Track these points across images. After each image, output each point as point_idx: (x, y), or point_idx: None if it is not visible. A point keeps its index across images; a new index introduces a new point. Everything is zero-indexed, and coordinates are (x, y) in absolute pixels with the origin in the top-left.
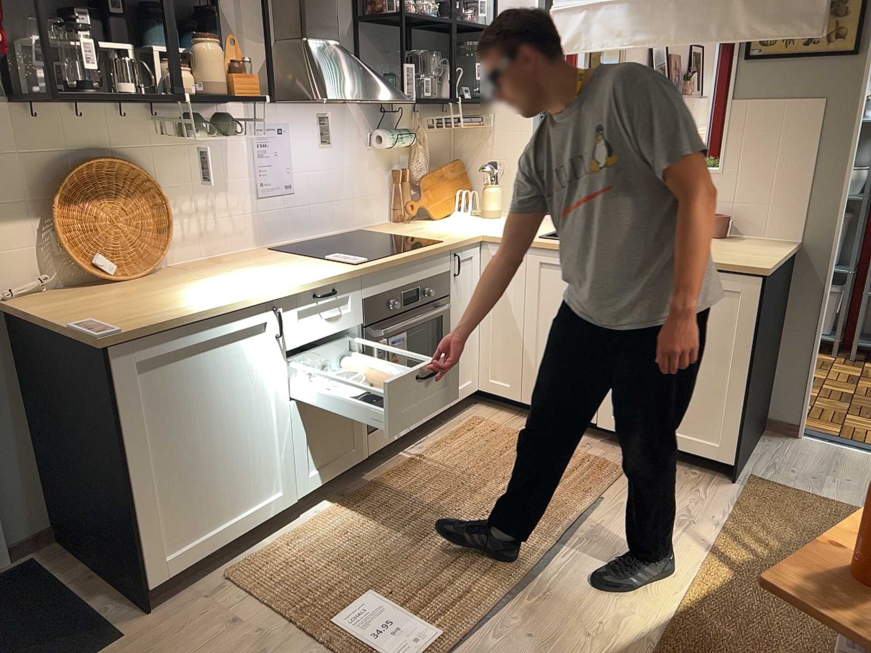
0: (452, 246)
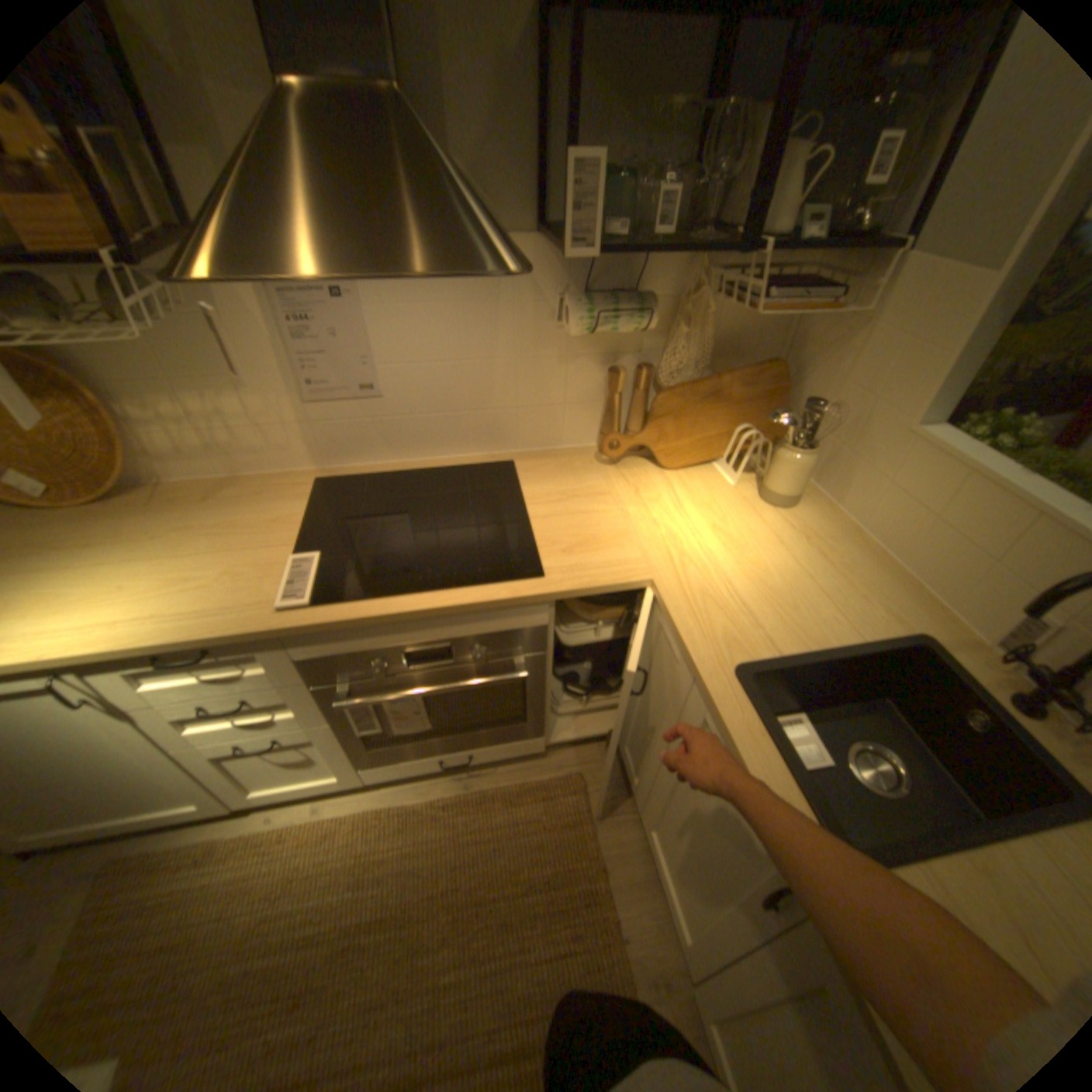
0: (545, 597)
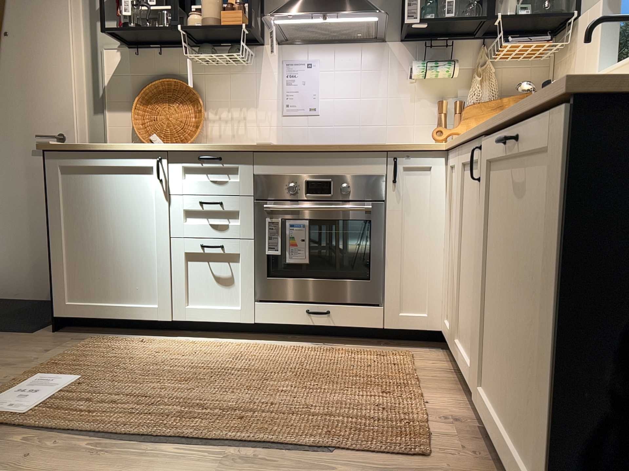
0: (385, 148)
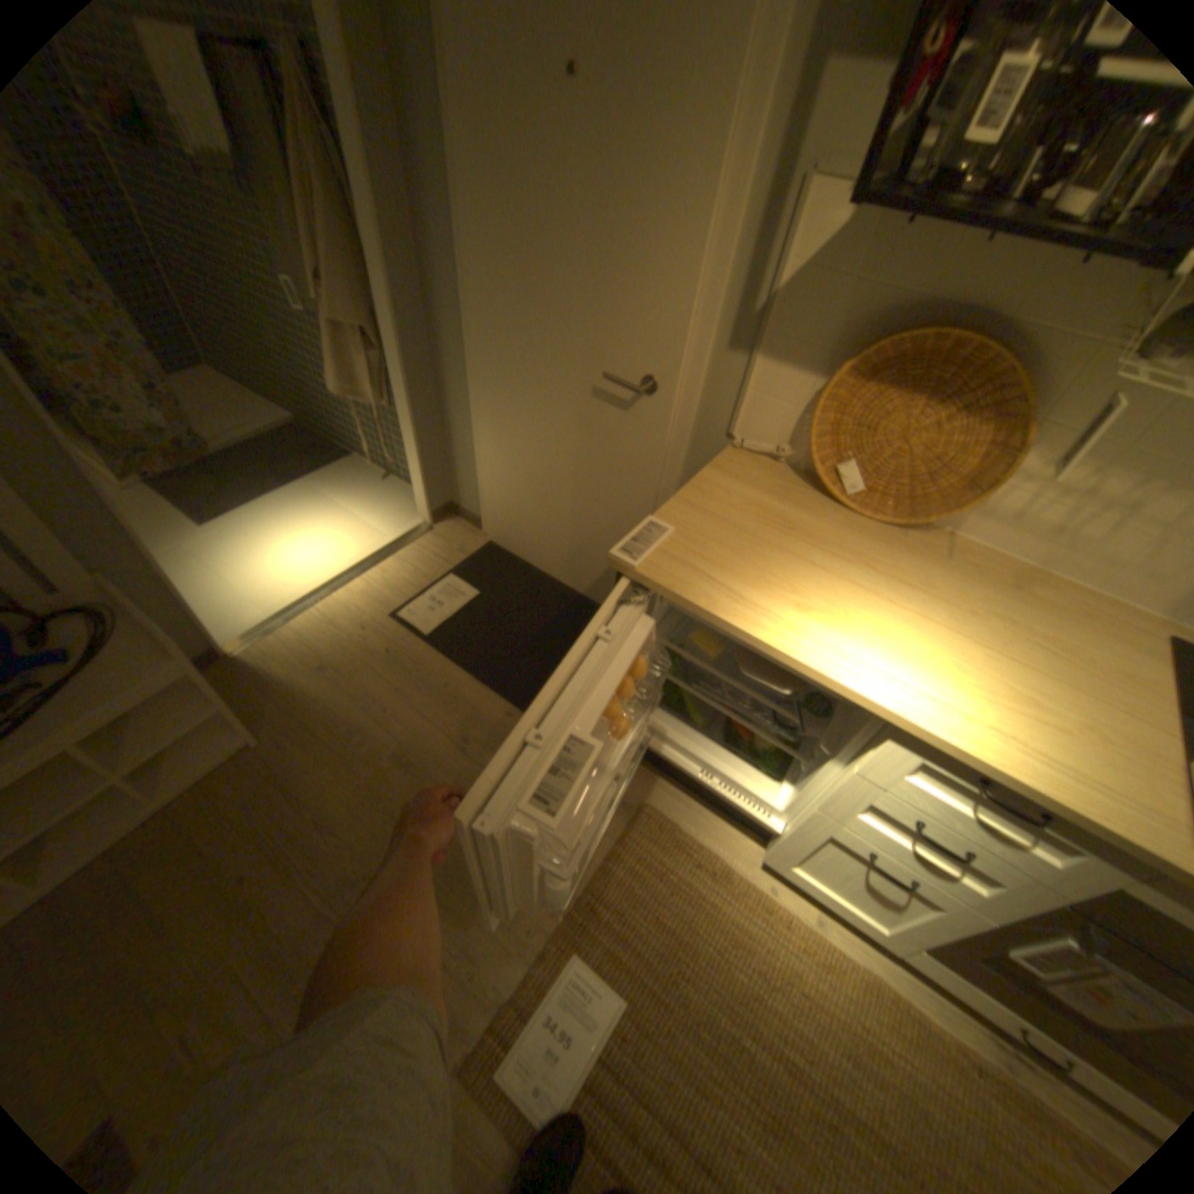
0: None
